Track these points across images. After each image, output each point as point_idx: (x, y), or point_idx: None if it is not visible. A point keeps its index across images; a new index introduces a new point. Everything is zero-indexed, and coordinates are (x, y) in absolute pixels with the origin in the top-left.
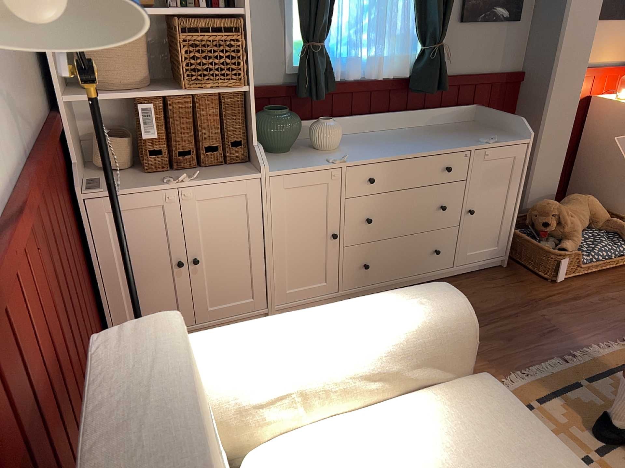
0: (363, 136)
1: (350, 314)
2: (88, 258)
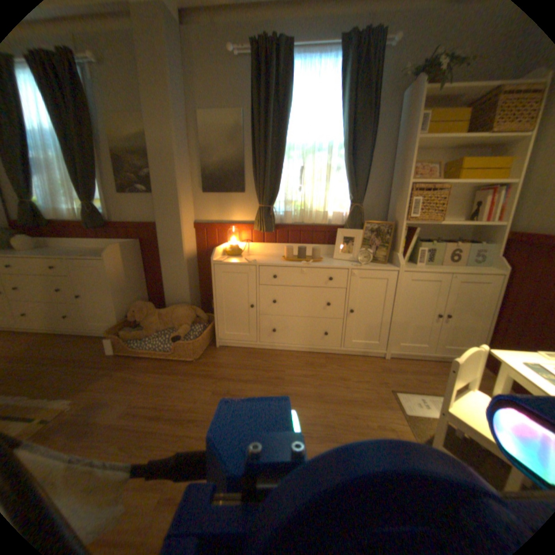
0: (62, 249)
1: None
2: None
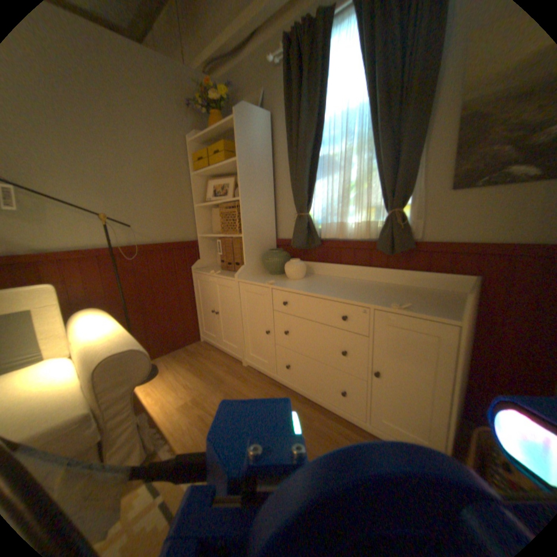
0: (336, 279)
1: (103, 331)
2: (194, 295)
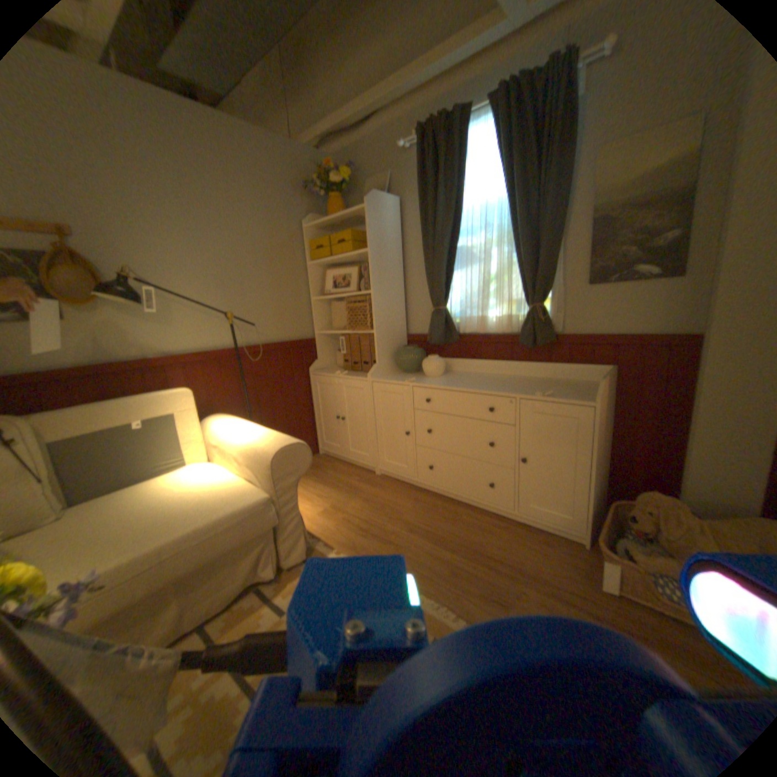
0: (476, 375)
1: (256, 431)
2: (312, 401)
